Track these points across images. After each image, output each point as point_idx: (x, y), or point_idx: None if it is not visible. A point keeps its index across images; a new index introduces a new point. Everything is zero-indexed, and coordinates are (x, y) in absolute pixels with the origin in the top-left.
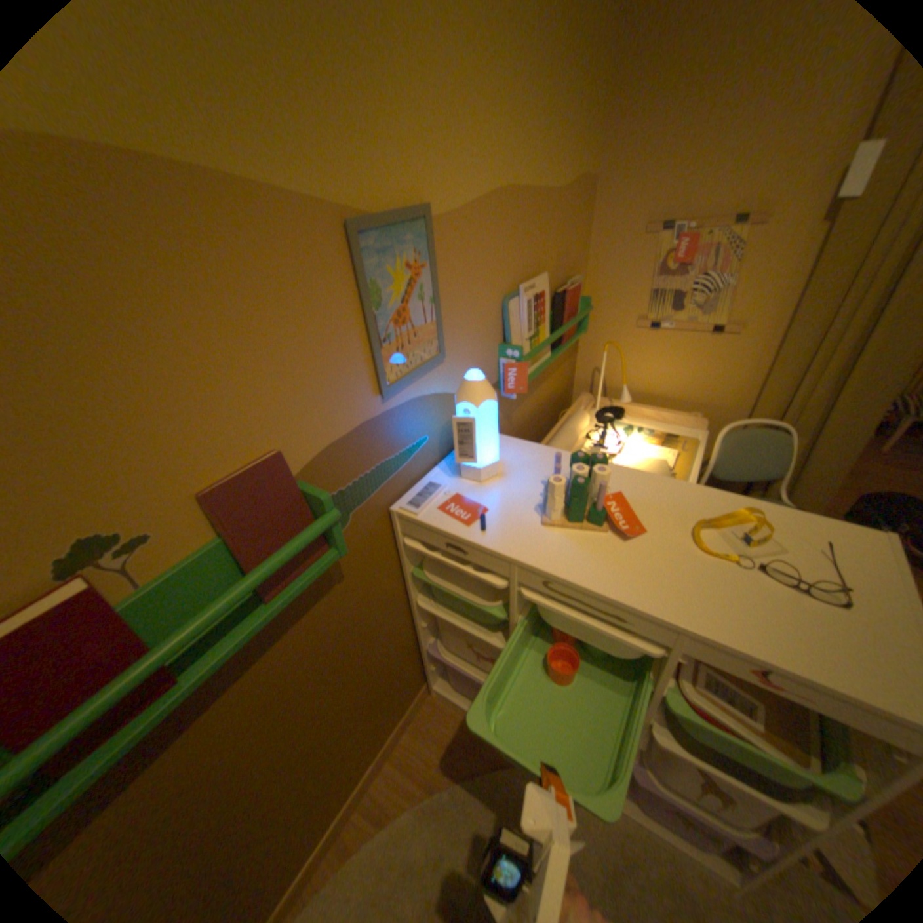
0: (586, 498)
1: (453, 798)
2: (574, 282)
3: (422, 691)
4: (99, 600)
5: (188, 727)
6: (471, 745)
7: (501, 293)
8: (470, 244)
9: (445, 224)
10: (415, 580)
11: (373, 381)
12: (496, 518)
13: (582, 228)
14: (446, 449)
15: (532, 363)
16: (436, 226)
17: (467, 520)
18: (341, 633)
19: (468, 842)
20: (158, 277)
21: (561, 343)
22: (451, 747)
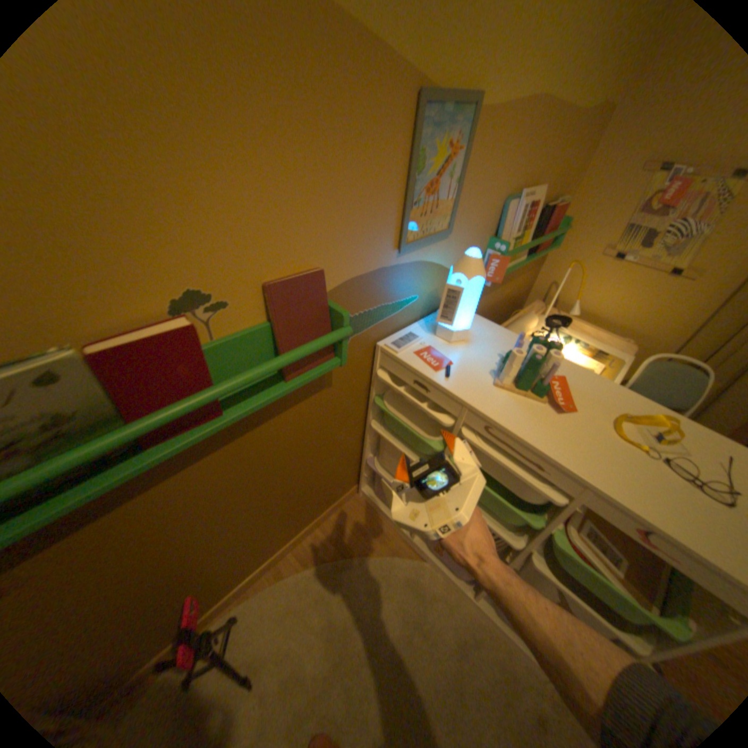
0: (534, 373)
1: (360, 564)
2: (565, 200)
3: (353, 489)
4: (196, 334)
5: (214, 450)
6: (380, 535)
7: (507, 192)
8: (500, 138)
9: (488, 114)
10: (376, 404)
11: (397, 235)
12: (458, 370)
13: (586, 153)
14: (426, 310)
15: (510, 260)
16: (481, 113)
17: (435, 366)
18: (318, 425)
19: (365, 595)
20: (286, 95)
21: (536, 251)
22: (365, 532)
